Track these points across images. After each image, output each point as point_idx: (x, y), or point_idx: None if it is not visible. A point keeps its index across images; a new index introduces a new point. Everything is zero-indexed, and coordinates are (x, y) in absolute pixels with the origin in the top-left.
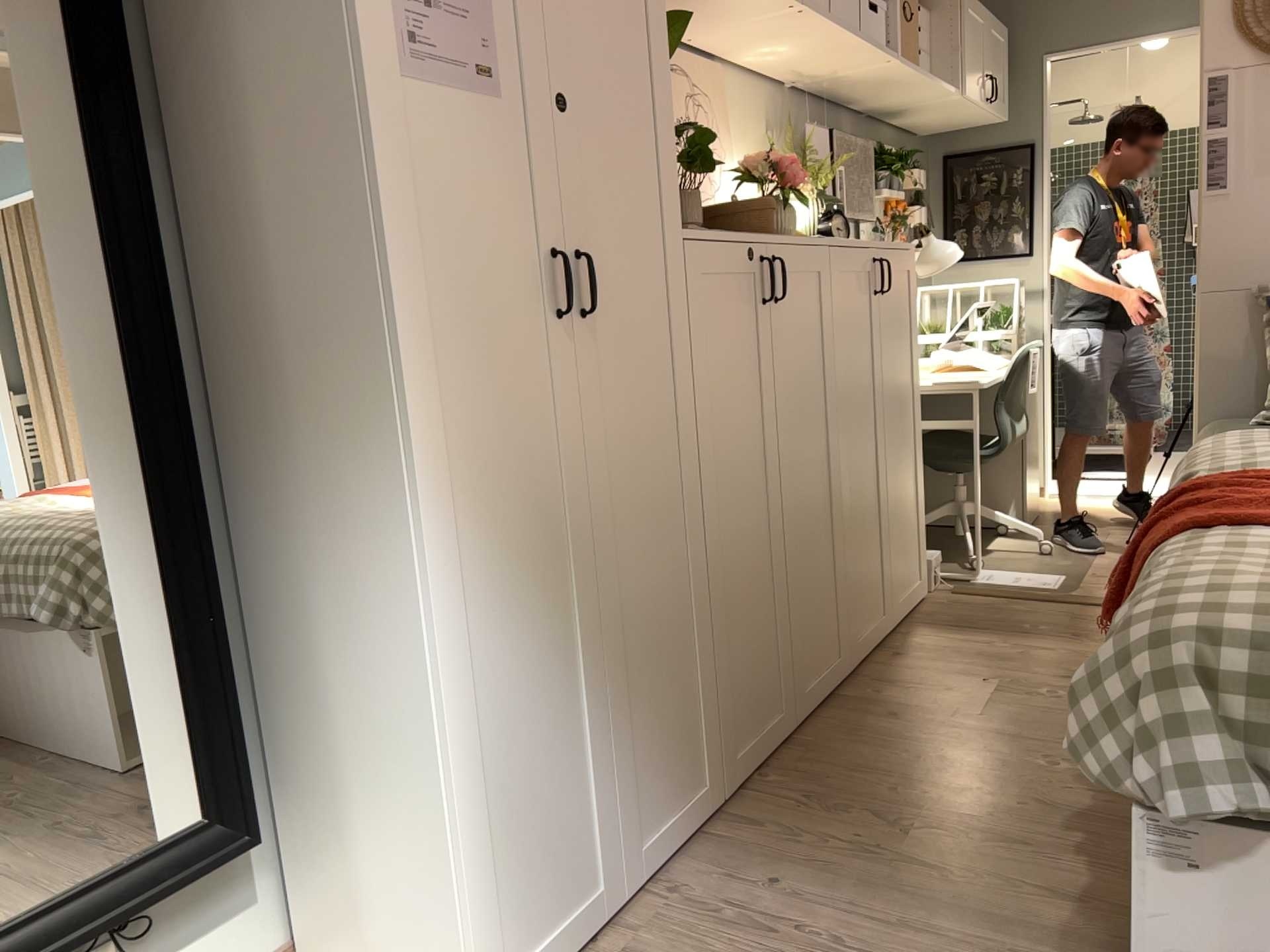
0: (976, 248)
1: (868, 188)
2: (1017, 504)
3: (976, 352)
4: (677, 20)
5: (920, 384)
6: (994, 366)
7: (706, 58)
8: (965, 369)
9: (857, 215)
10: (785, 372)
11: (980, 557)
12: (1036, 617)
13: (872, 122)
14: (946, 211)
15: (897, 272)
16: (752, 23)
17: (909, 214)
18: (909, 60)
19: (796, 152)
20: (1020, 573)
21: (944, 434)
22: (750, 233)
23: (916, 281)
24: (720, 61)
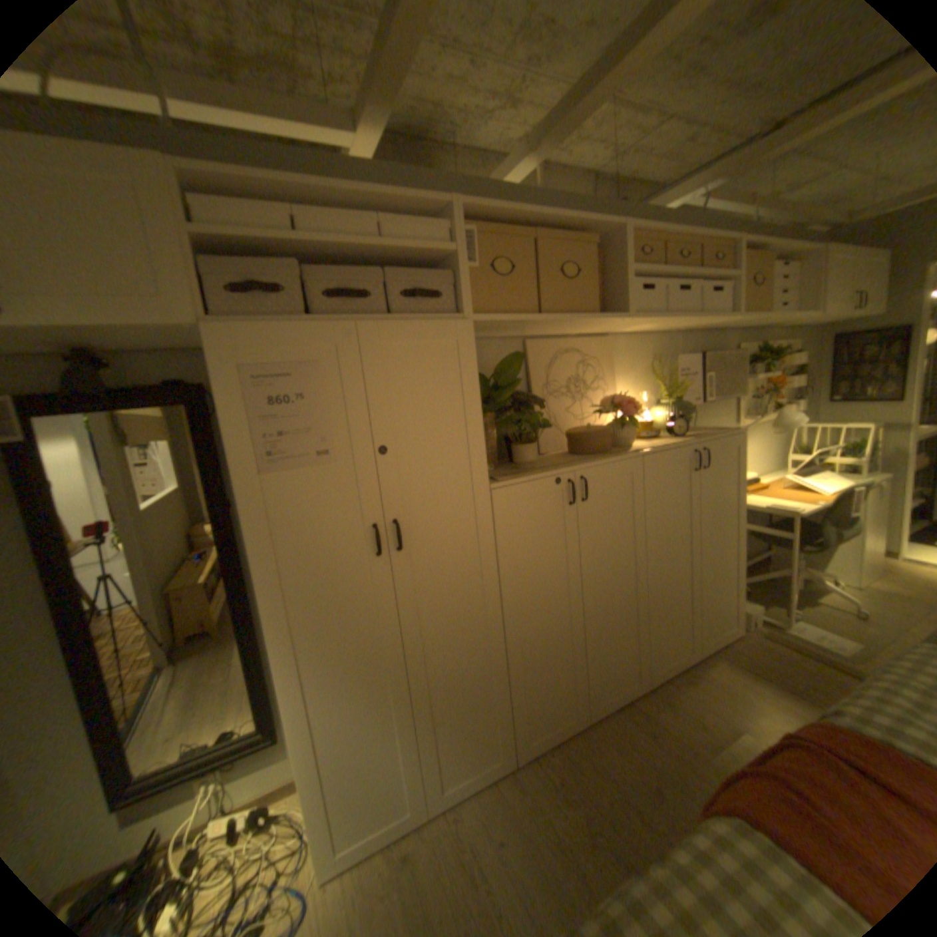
0: (855, 394)
1: (748, 374)
2: (854, 573)
3: (824, 477)
4: (518, 357)
5: (745, 514)
6: (831, 491)
7: (598, 336)
8: (808, 490)
9: (726, 398)
10: (589, 538)
11: (799, 614)
12: (811, 681)
13: (760, 329)
14: (834, 370)
15: (723, 451)
16: (608, 325)
17: (788, 382)
18: (758, 309)
19: (664, 376)
20: (827, 633)
21: (793, 524)
22: (567, 465)
23: (746, 452)
24: (609, 335)
